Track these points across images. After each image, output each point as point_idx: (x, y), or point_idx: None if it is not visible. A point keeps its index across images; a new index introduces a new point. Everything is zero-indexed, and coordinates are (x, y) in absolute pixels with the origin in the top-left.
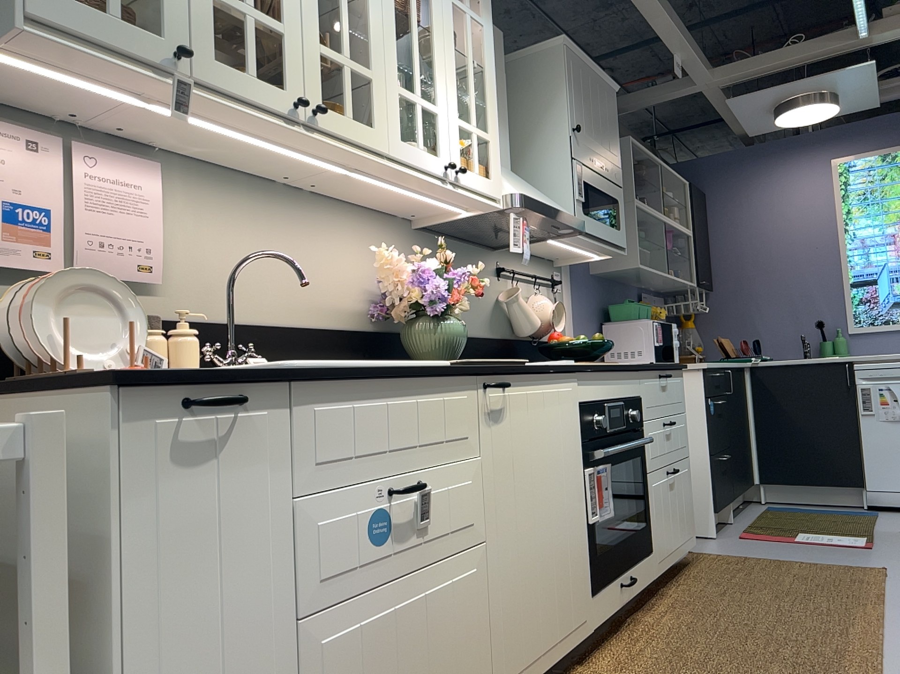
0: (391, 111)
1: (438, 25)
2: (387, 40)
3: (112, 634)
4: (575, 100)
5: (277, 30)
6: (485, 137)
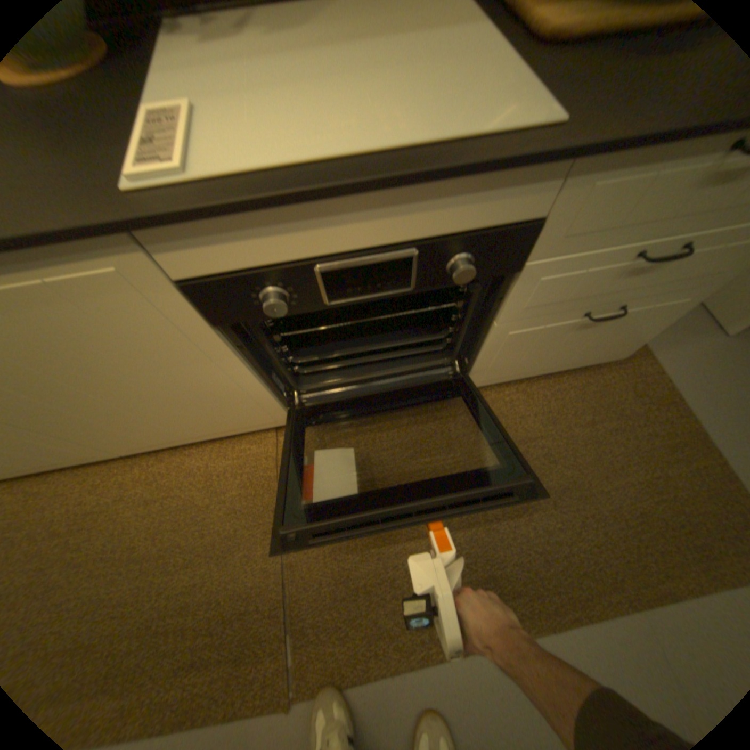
0: None
1: None
2: None
3: None
4: None
5: None
6: None
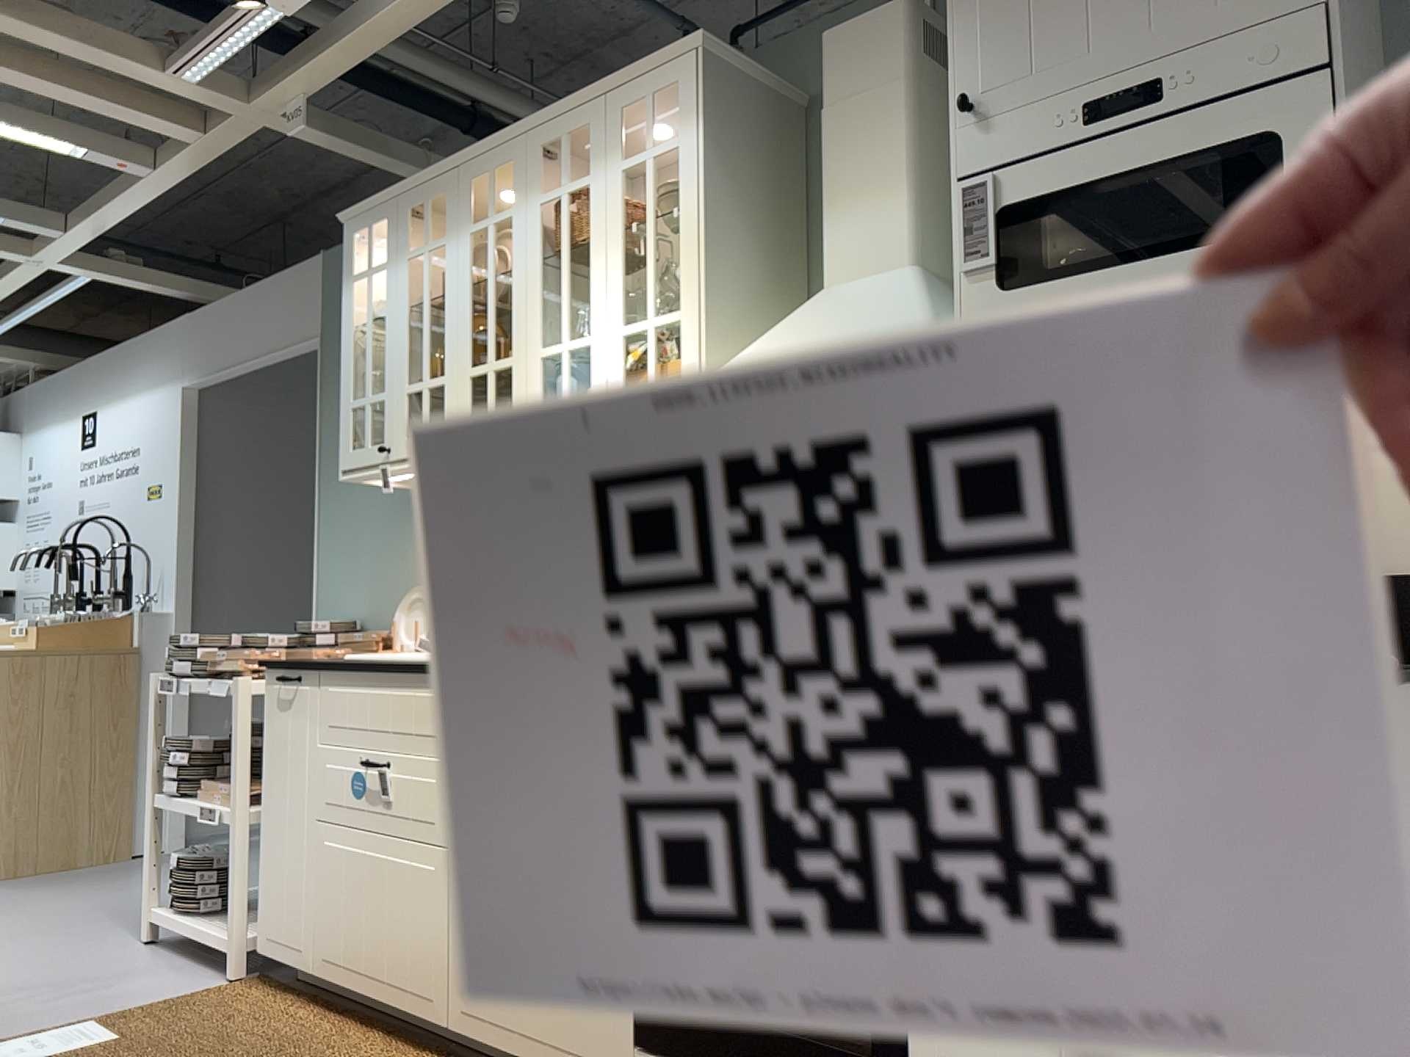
0: (528, 383)
1: (595, 227)
2: (529, 308)
3: (263, 780)
4: (978, 29)
5: (441, 383)
6: (668, 319)
